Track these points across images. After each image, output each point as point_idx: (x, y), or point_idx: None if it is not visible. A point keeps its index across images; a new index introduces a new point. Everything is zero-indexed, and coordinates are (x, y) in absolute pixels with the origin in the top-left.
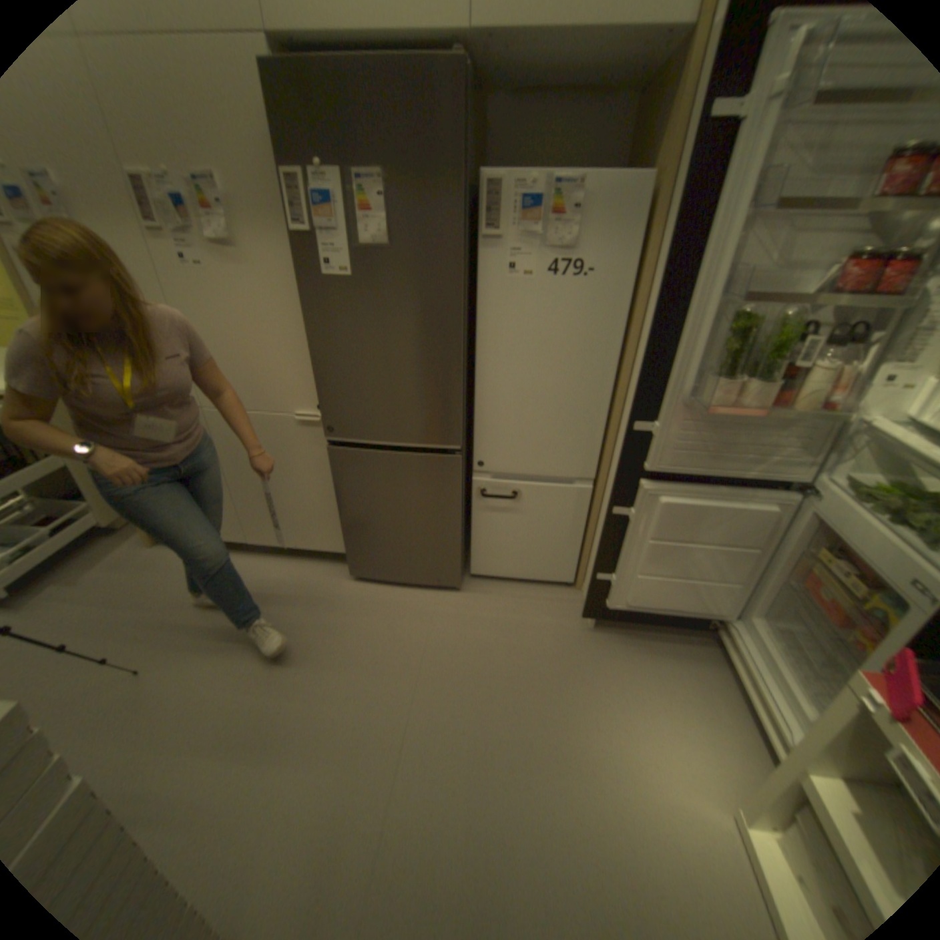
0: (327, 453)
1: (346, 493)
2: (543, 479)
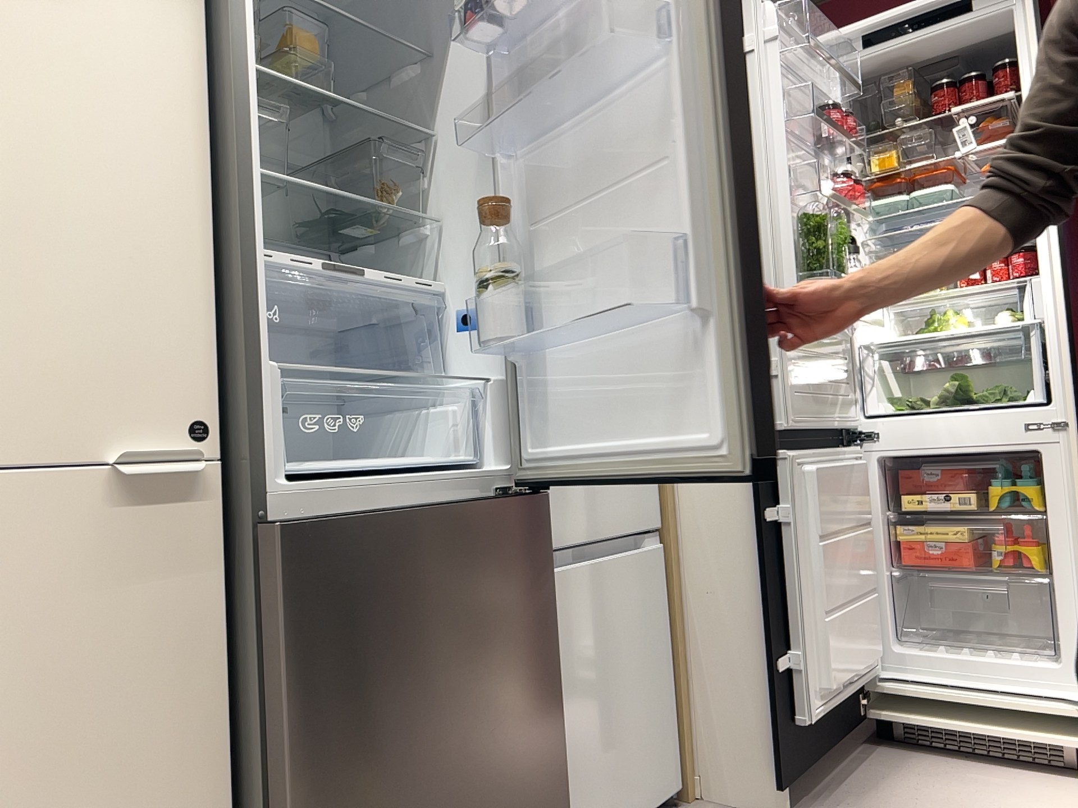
0: (199, 601)
1: (321, 696)
2: (608, 551)
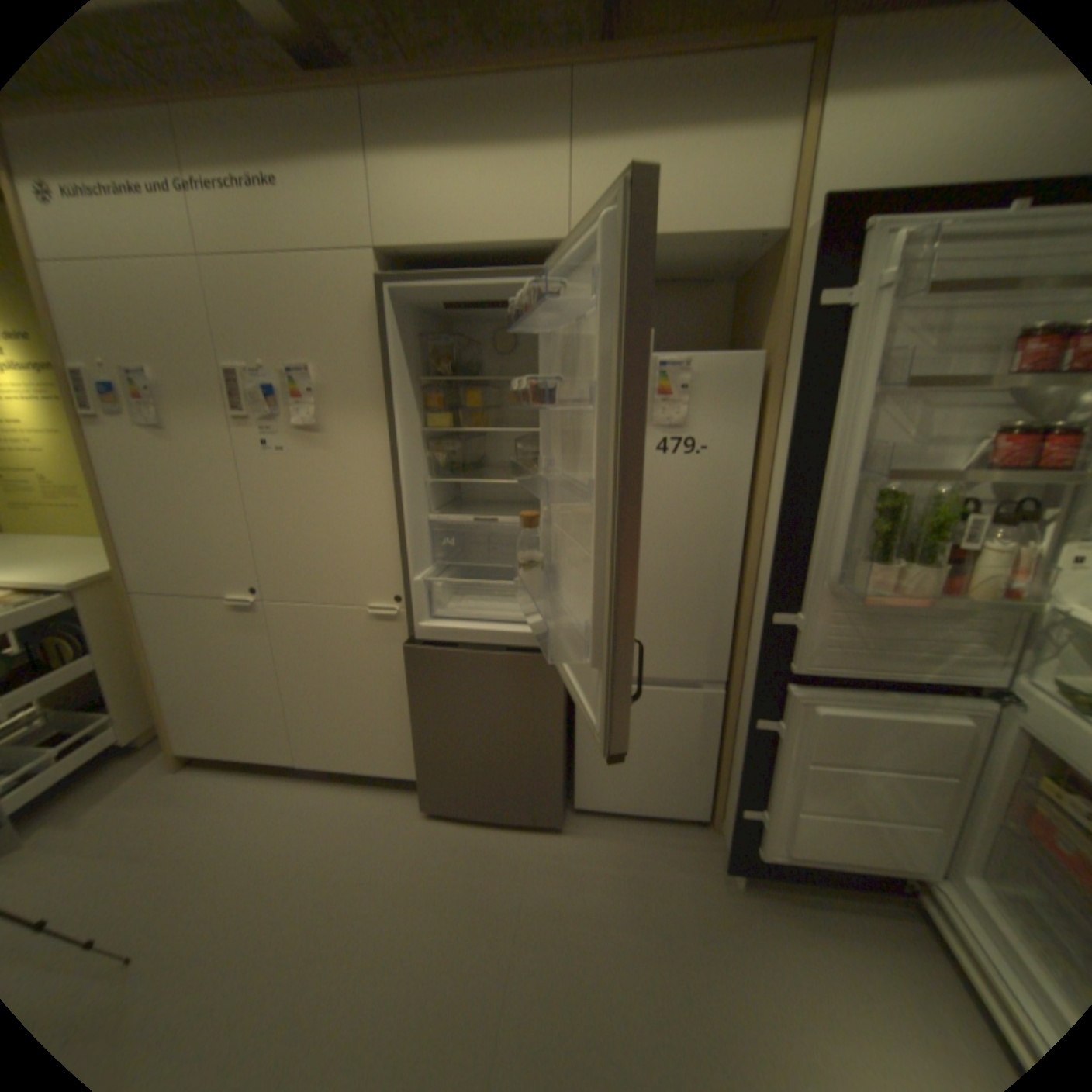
0: (403, 653)
1: (423, 703)
2: (664, 682)
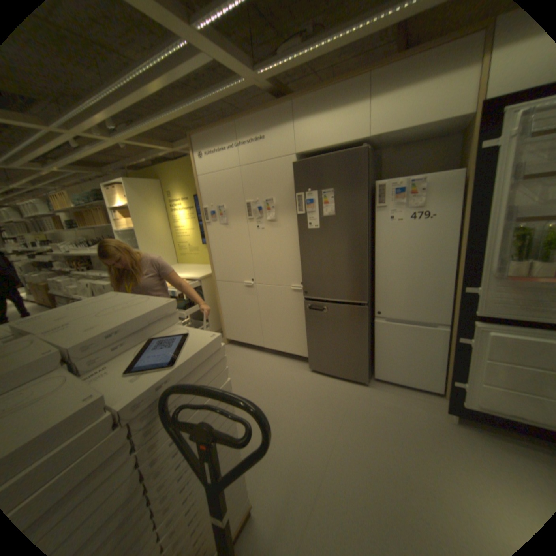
0: (303, 305)
1: (311, 324)
2: (417, 324)
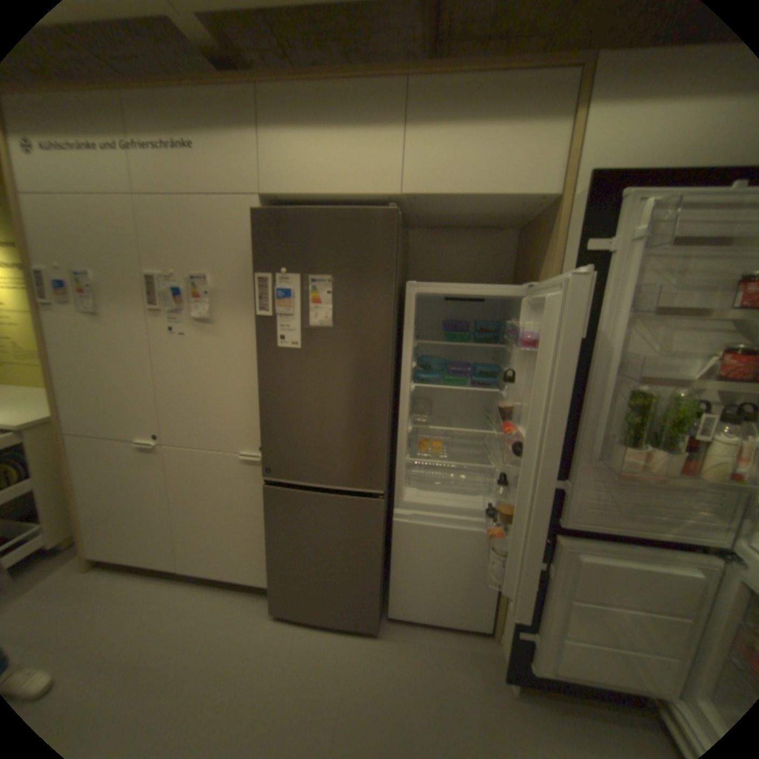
0: (262, 490)
1: (275, 530)
2: (459, 523)
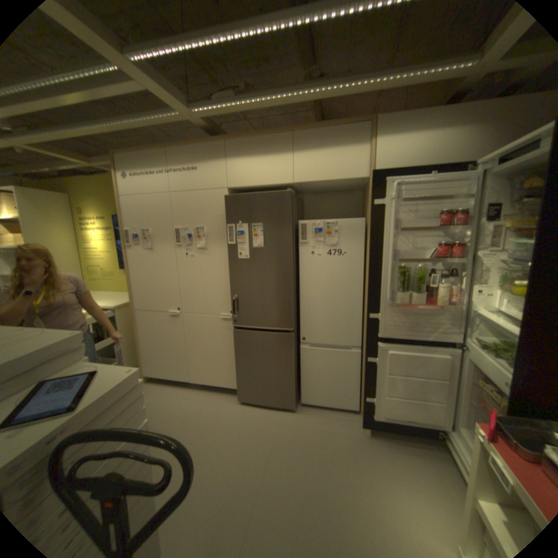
0: (233, 334)
1: (240, 353)
2: (336, 347)
